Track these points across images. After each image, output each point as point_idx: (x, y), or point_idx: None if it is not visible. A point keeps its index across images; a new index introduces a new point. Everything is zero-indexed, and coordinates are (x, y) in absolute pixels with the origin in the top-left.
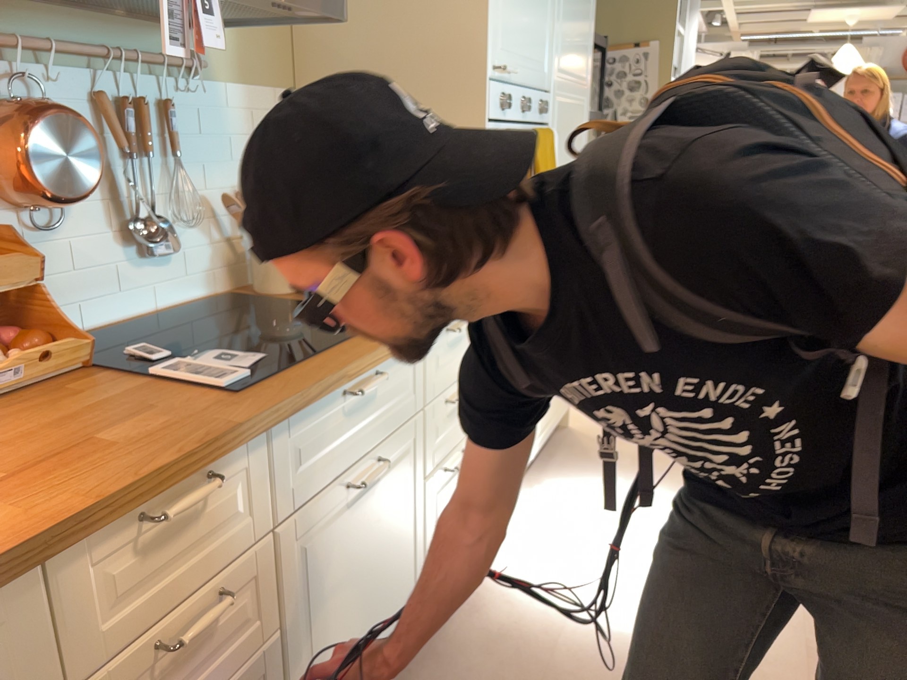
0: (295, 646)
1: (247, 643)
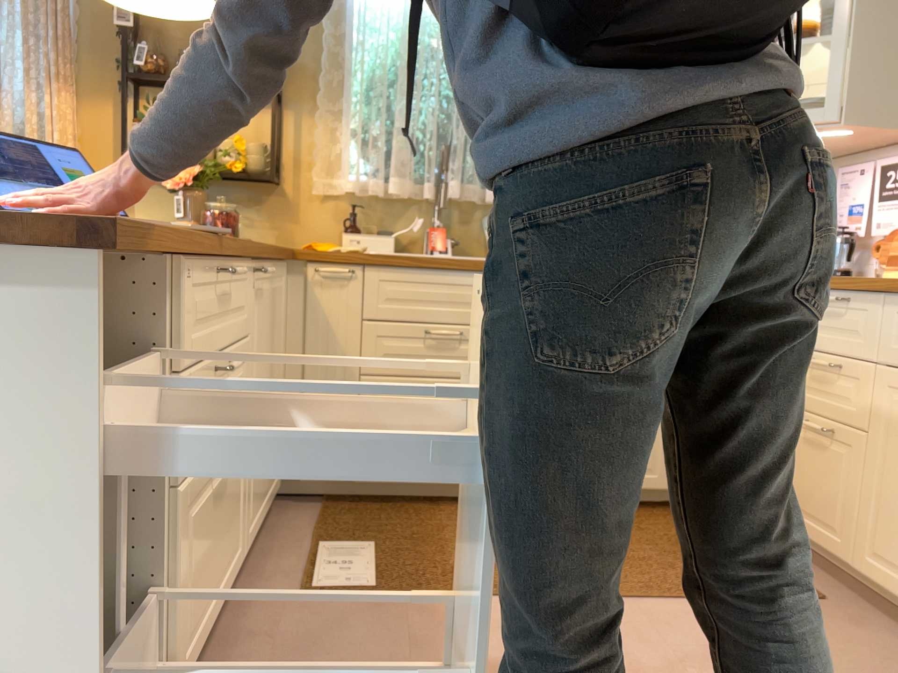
0: (875, 463)
1: (848, 415)
